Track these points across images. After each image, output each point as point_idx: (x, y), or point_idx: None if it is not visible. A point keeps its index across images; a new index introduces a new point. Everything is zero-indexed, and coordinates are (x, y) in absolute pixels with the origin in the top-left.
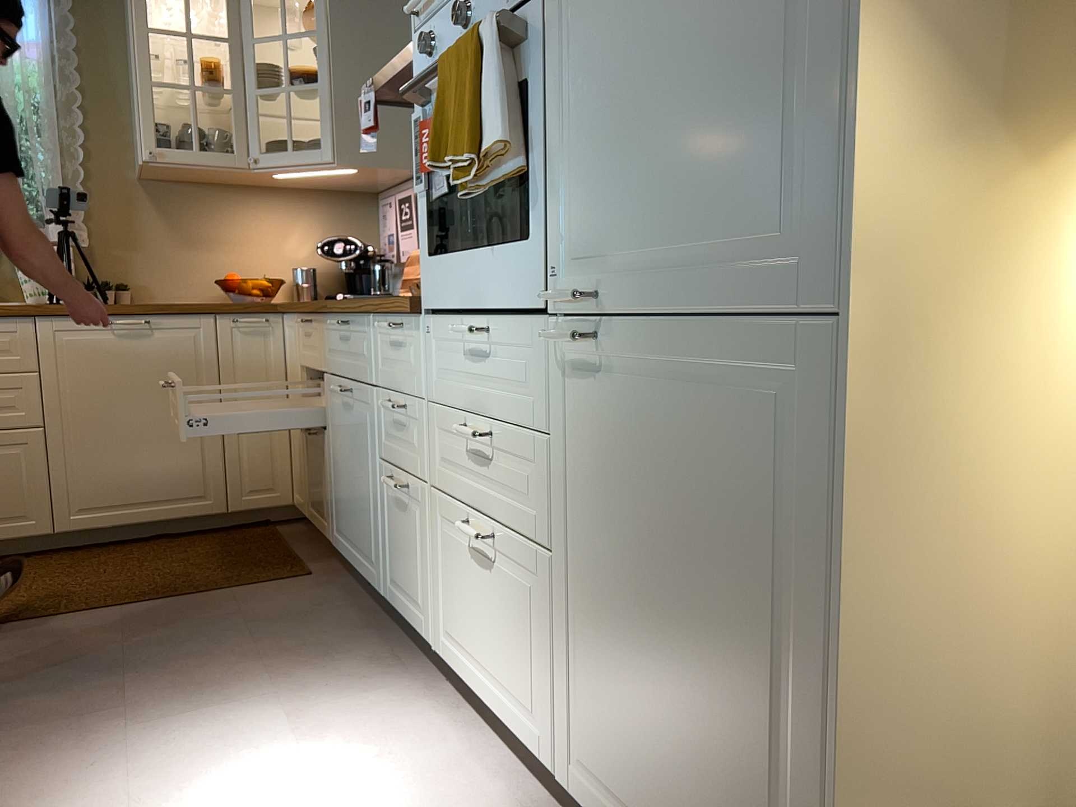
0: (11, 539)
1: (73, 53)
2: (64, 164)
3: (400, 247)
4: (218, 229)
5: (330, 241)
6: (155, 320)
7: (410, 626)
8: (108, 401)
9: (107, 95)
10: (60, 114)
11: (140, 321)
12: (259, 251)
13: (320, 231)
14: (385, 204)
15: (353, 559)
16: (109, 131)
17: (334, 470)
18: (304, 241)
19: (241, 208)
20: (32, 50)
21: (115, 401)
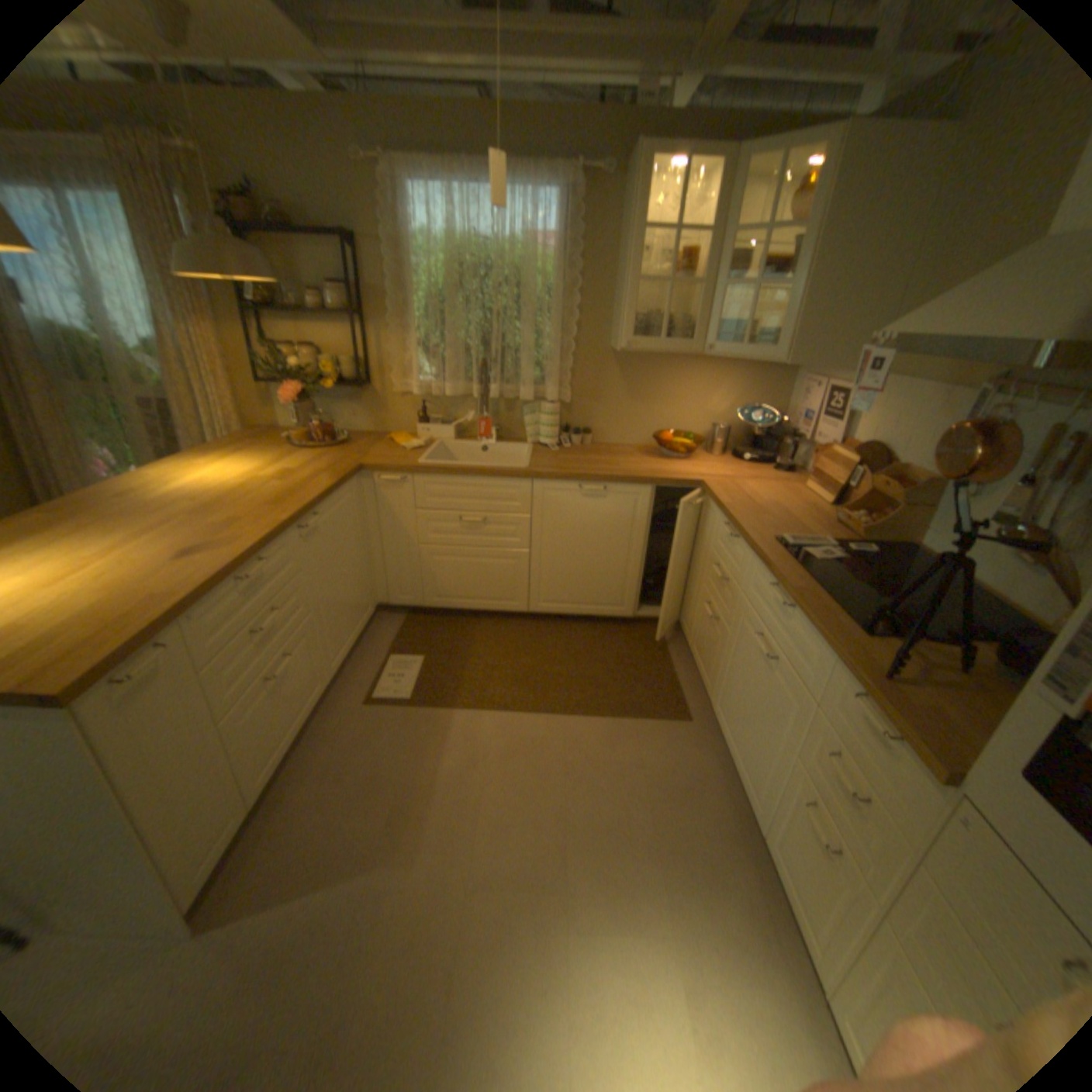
0: (505, 610)
1: (580, 240)
2: (562, 335)
3: (819, 430)
4: (661, 387)
5: (748, 400)
6: (610, 487)
7: (794, 915)
8: (570, 538)
9: (599, 274)
10: (564, 294)
11: (600, 489)
12: (688, 407)
13: (741, 391)
14: (813, 383)
15: (735, 756)
16: (596, 306)
17: (731, 671)
18: (726, 399)
19: (682, 370)
20: (552, 239)
21: (575, 539)
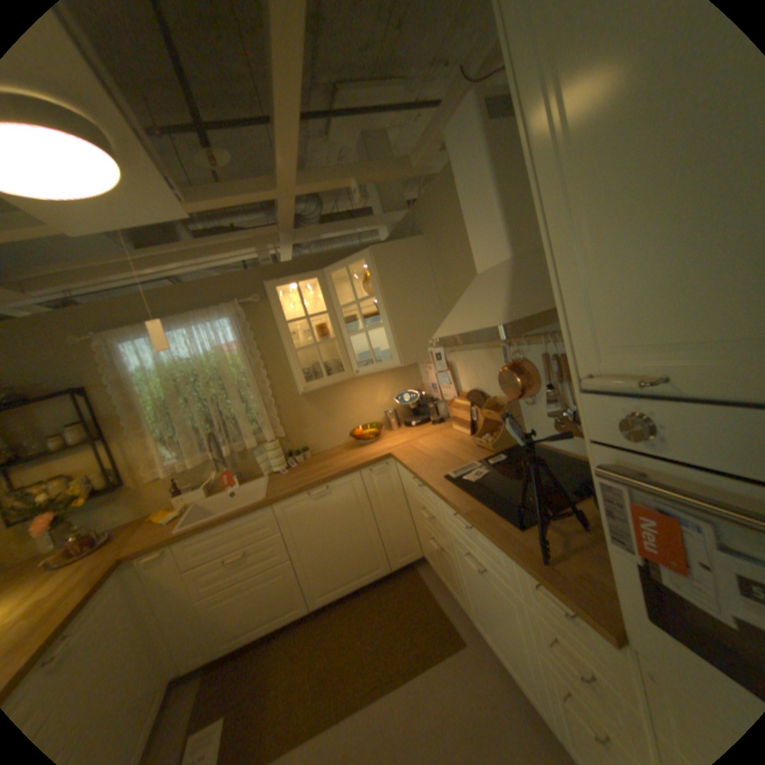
0: (289, 622)
1: (253, 340)
2: (263, 397)
3: (443, 393)
4: (342, 403)
5: (398, 389)
6: (330, 484)
7: None
8: (318, 535)
9: (274, 354)
10: (255, 372)
11: (323, 490)
12: (364, 407)
13: (392, 386)
14: (426, 368)
15: (505, 666)
16: (279, 372)
17: (468, 589)
18: (385, 394)
19: (350, 388)
20: (234, 346)
21: (321, 534)
